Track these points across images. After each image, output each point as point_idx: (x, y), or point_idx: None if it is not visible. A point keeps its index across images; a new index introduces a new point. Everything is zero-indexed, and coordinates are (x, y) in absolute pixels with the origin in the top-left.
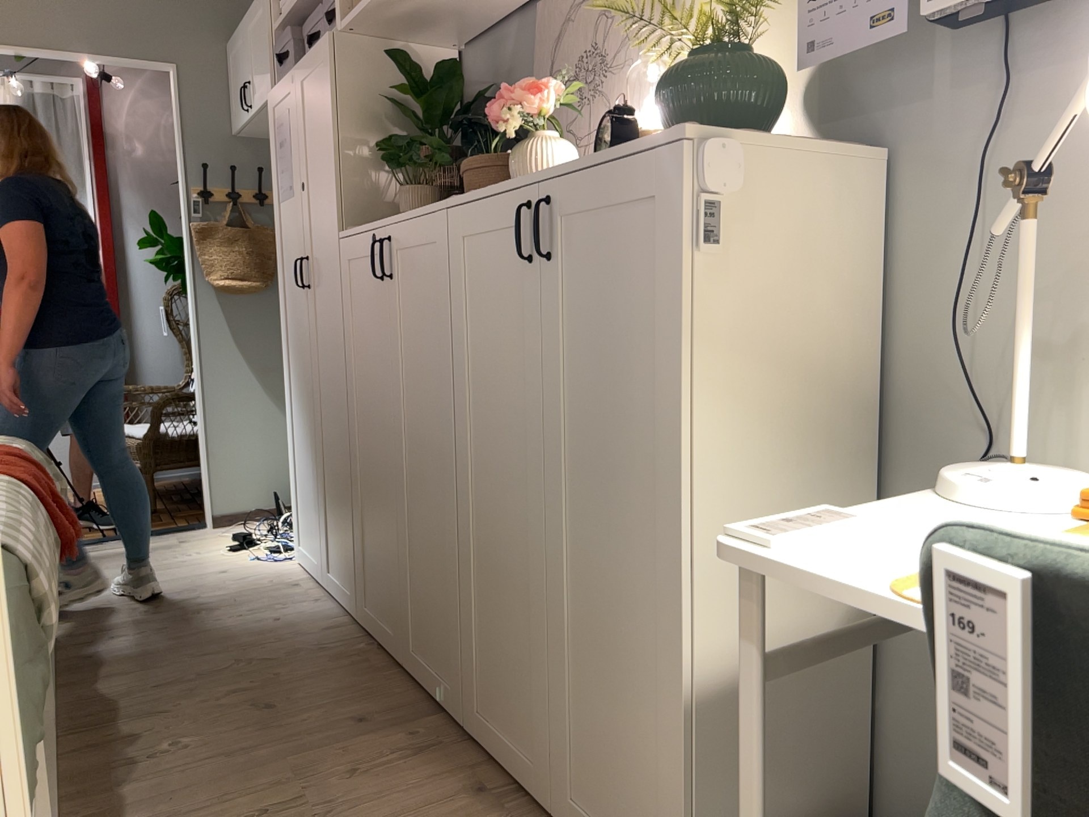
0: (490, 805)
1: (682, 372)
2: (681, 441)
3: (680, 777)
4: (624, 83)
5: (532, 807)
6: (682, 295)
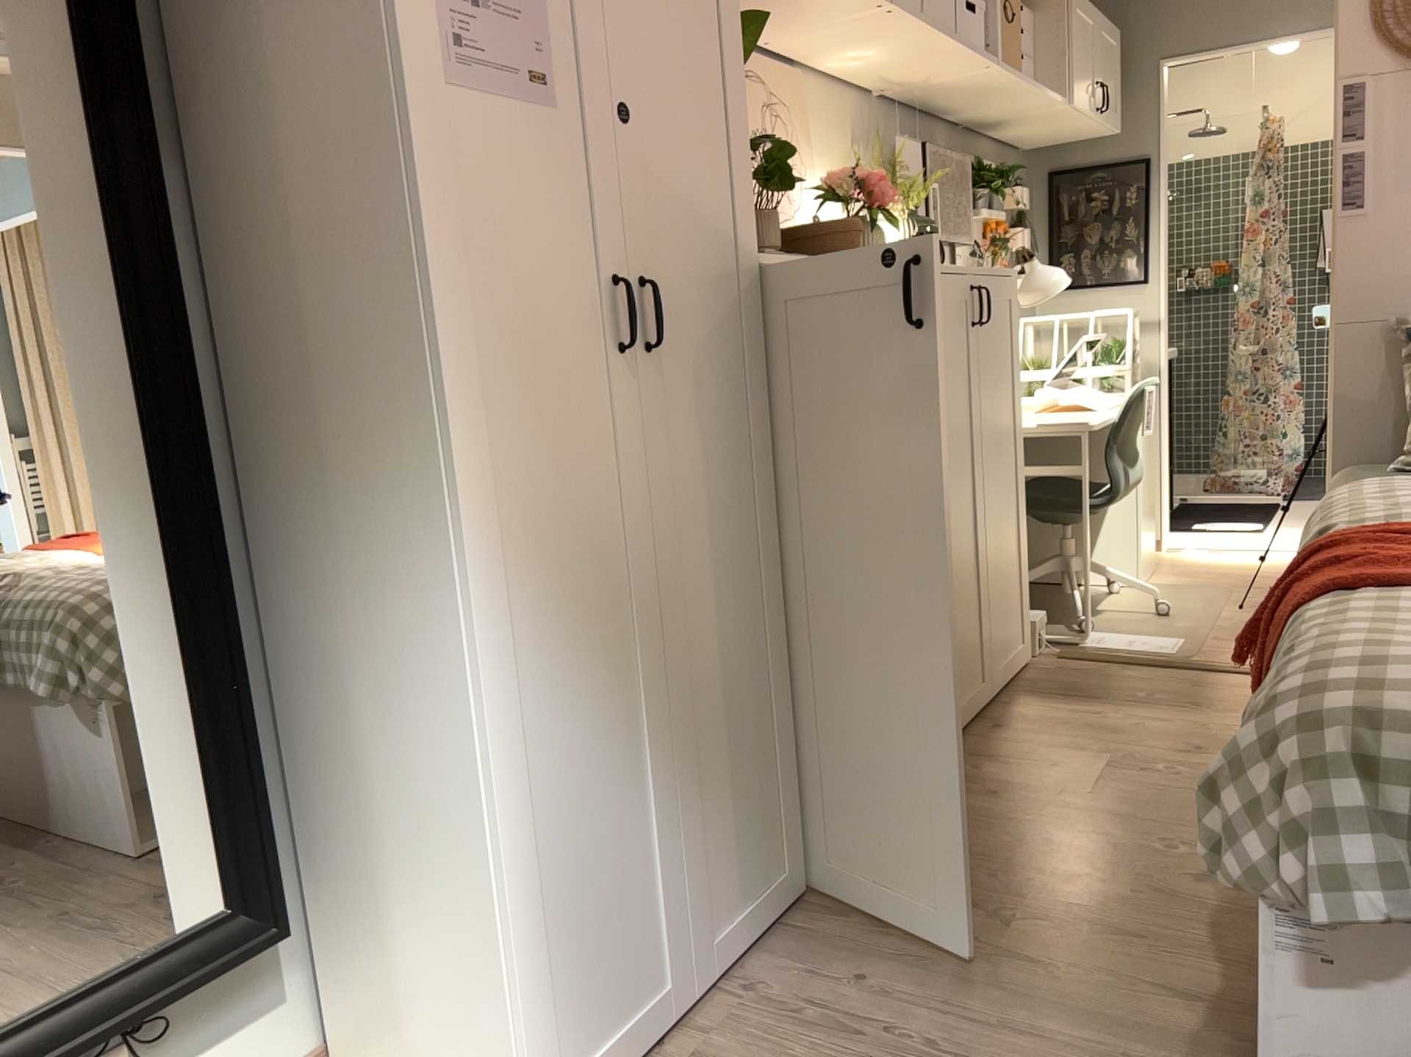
0: (1000, 722)
1: (1021, 379)
2: (1022, 411)
3: (1028, 570)
4: (800, 183)
5: (982, 712)
6: (1019, 344)
